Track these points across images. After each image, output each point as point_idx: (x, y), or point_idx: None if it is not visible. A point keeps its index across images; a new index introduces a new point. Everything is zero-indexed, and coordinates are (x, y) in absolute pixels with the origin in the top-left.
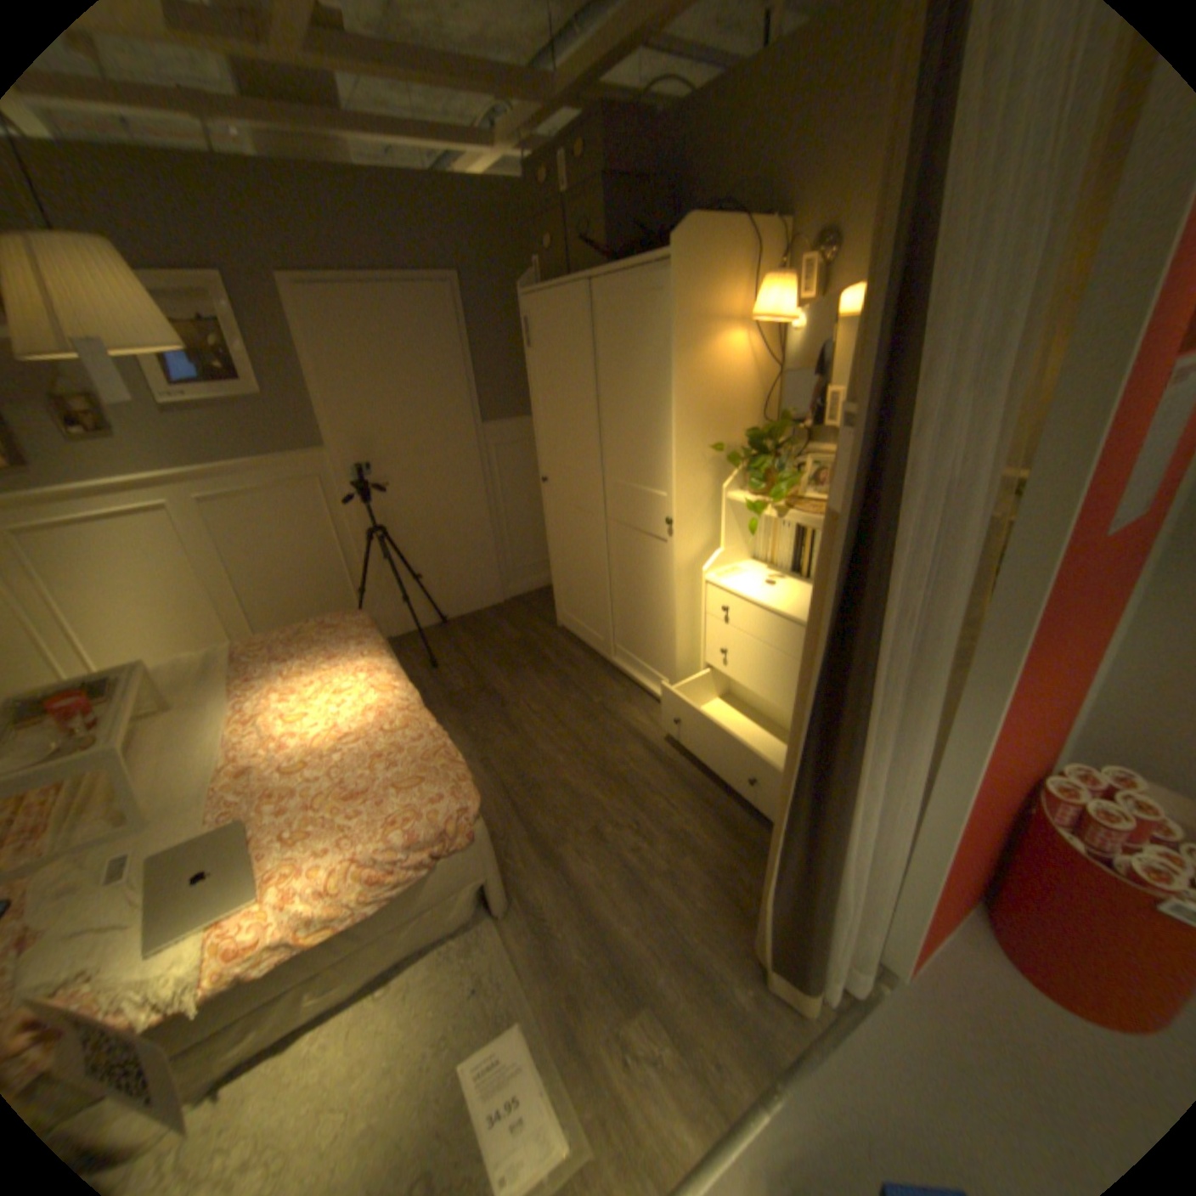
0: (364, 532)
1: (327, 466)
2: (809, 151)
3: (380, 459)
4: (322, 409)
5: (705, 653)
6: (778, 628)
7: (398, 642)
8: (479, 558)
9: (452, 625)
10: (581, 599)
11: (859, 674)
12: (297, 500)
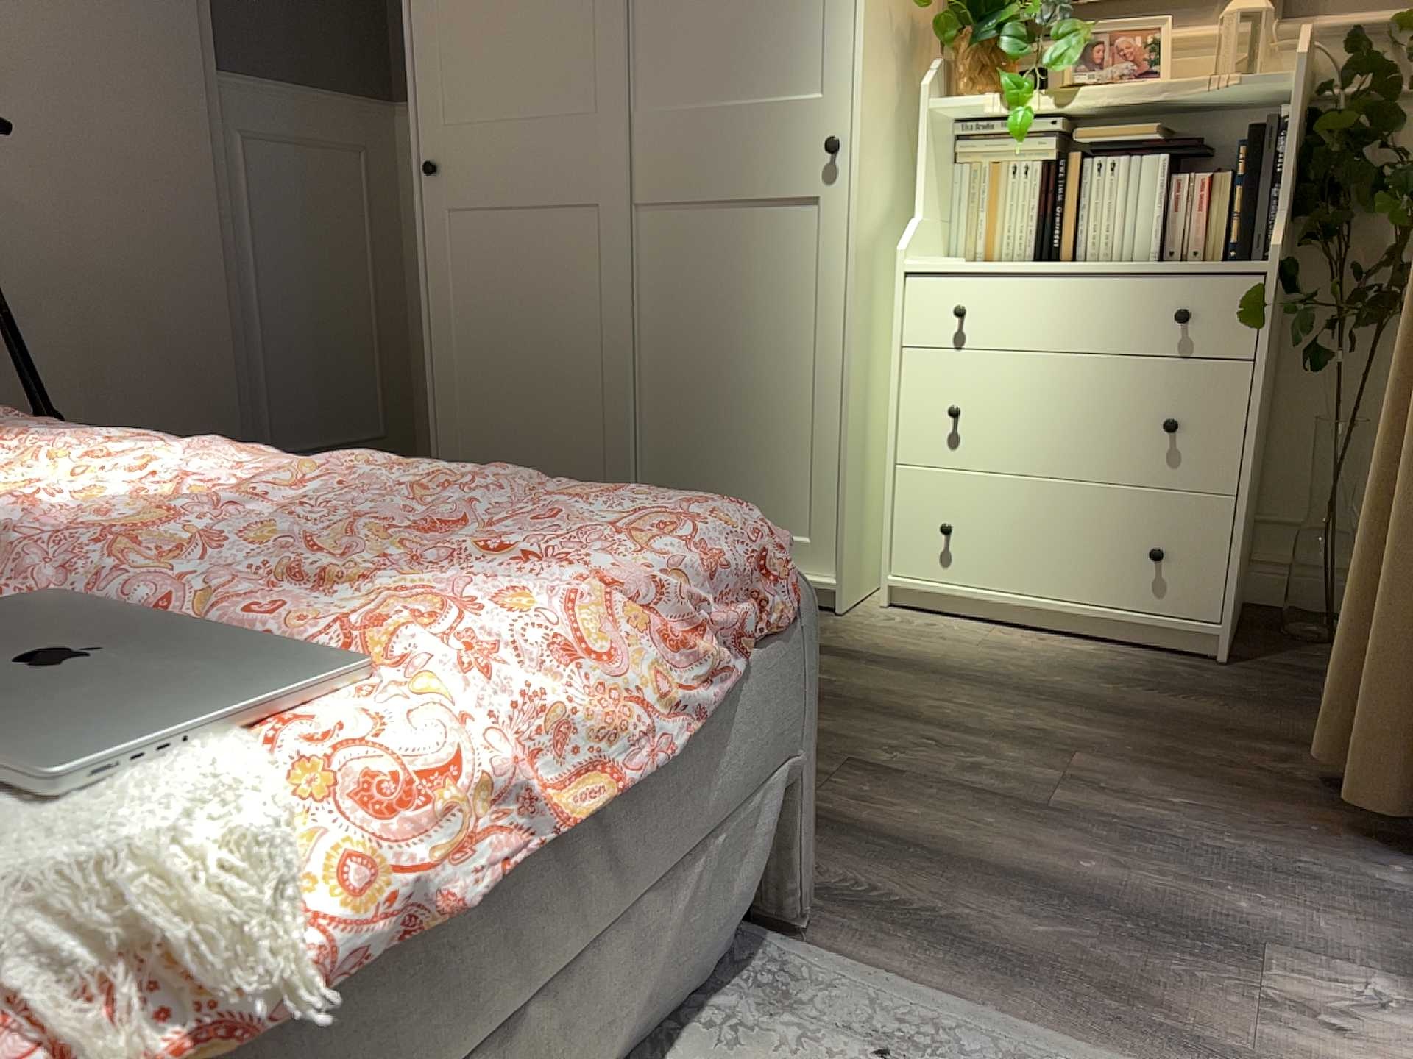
0: None
1: None
2: None
3: None
4: None
5: (897, 441)
6: (1094, 301)
7: None
8: (202, 401)
9: None
10: (534, 434)
11: None
12: None
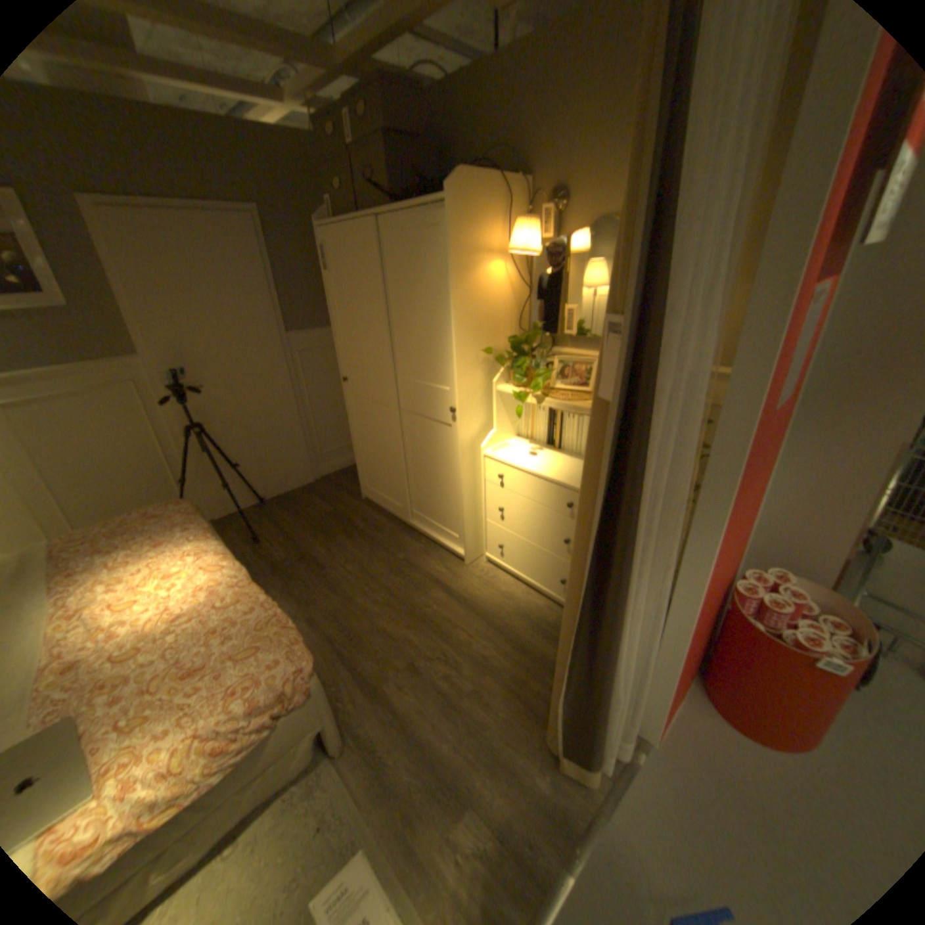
0: (181, 429)
1: (141, 372)
2: (541, 128)
3: (194, 364)
4: (133, 320)
5: (485, 511)
6: (542, 489)
7: (219, 523)
8: (290, 446)
9: (269, 504)
10: (382, 475)
11: (620, 523)
12: (111, 403)
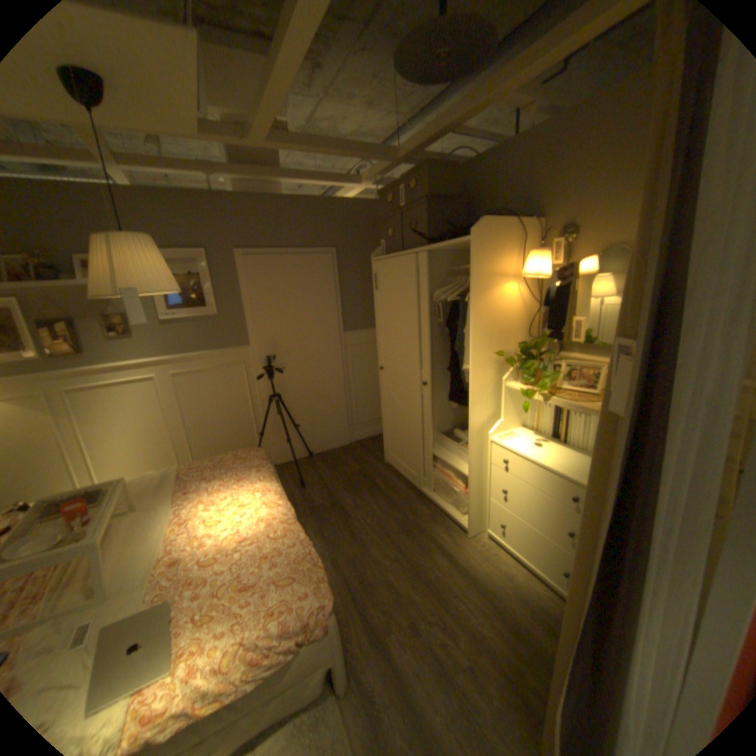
0: (267, 397)
1: (250, 356)
2: (554, 182)
3: (282, 353)
4: (251, 323)
5: (490, 491)
6: (547, 479)
7: (281, 468)
8: (336, 415)
9: (316, 458)
10: (402, 446)
11: (633, 533)
12: (230, 376)
